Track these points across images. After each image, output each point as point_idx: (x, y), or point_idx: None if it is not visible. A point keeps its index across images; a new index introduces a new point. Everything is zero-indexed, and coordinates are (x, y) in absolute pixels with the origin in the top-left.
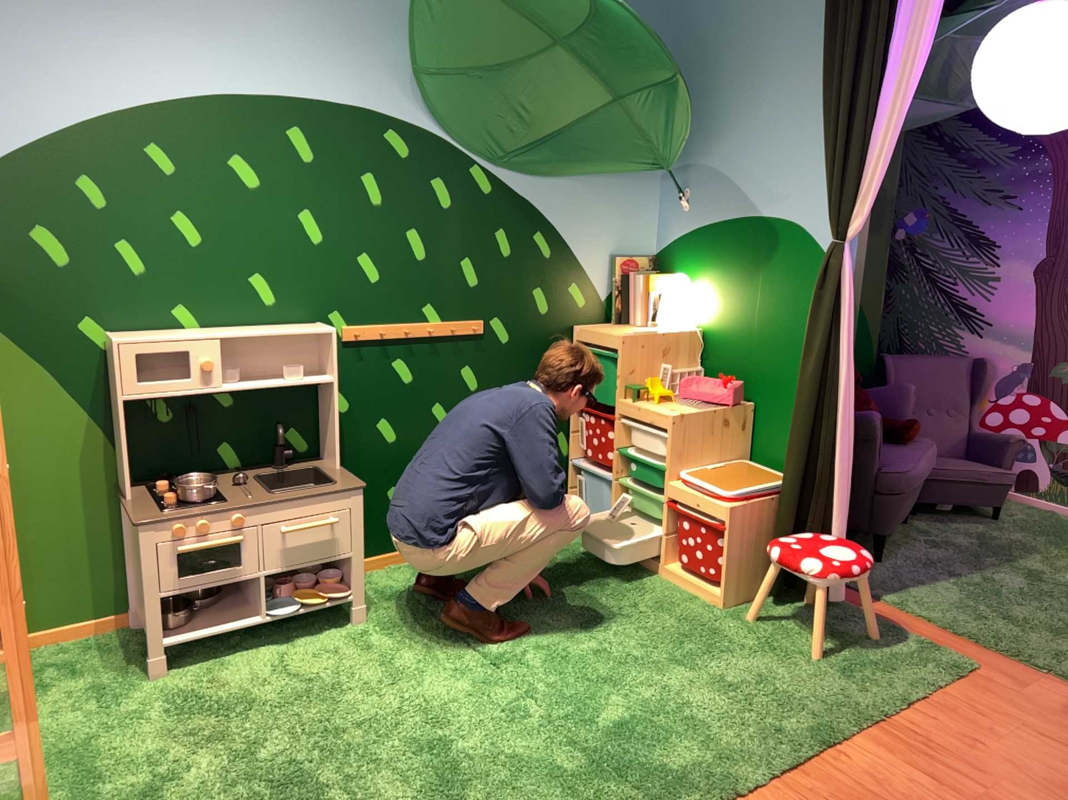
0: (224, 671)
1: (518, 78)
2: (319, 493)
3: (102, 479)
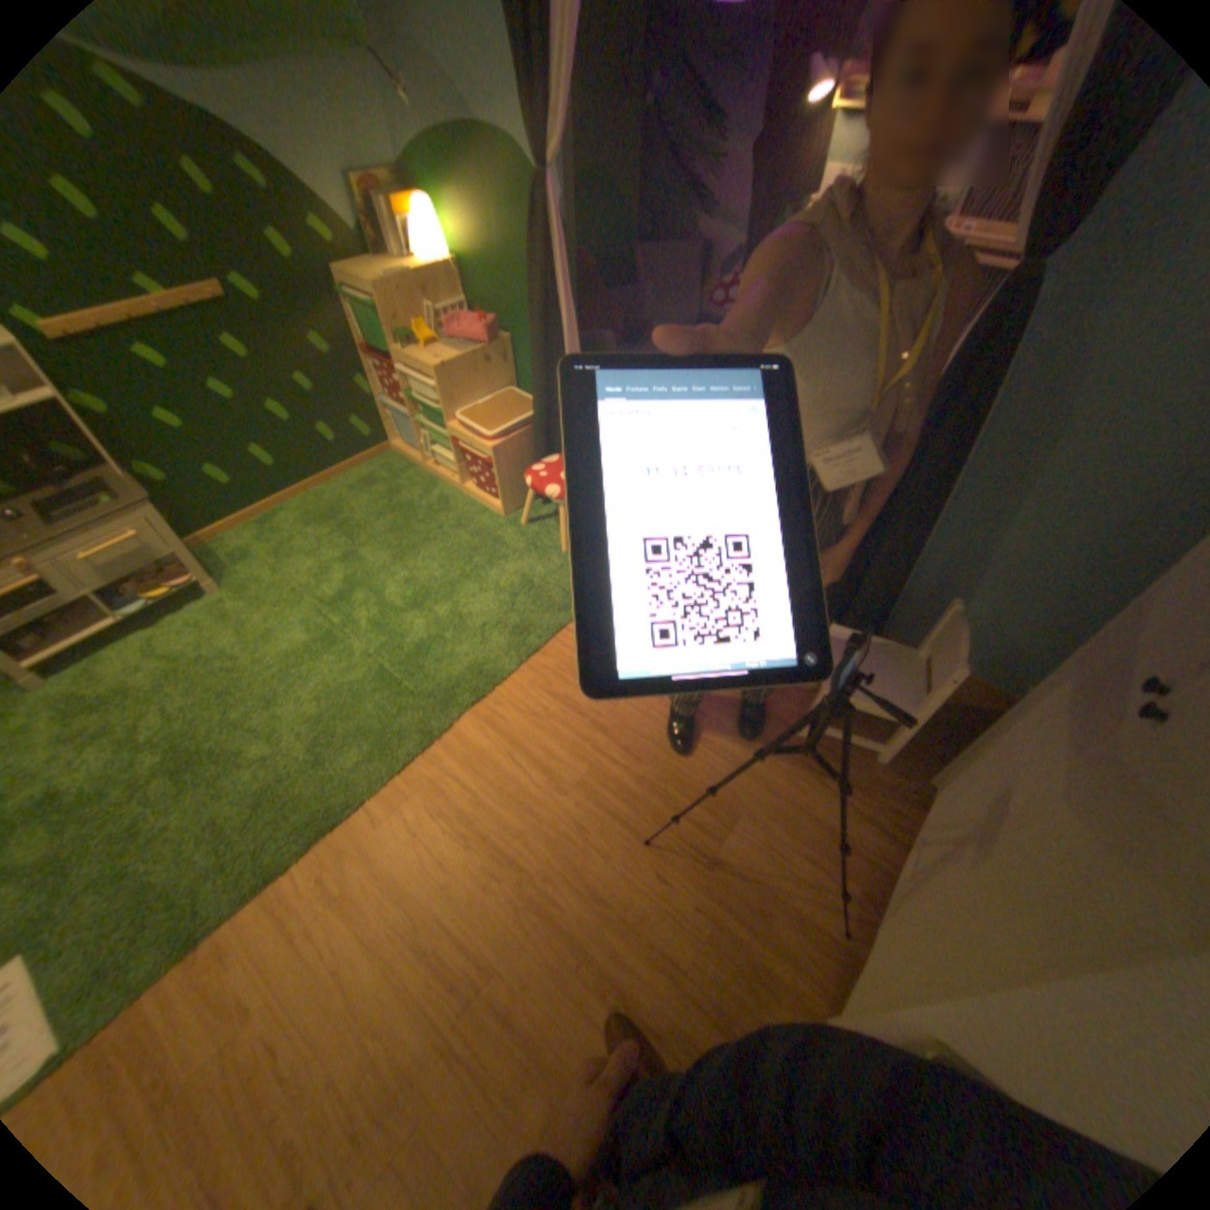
0: (97, 669)
1: None
2: (98, 518)
3: None
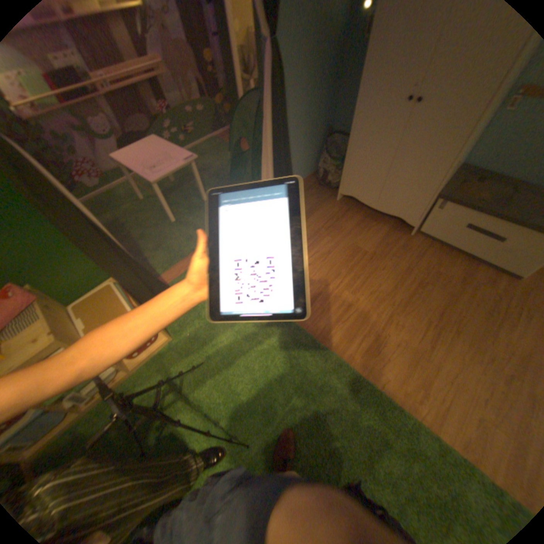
0: None
1: None
2: None
3: None
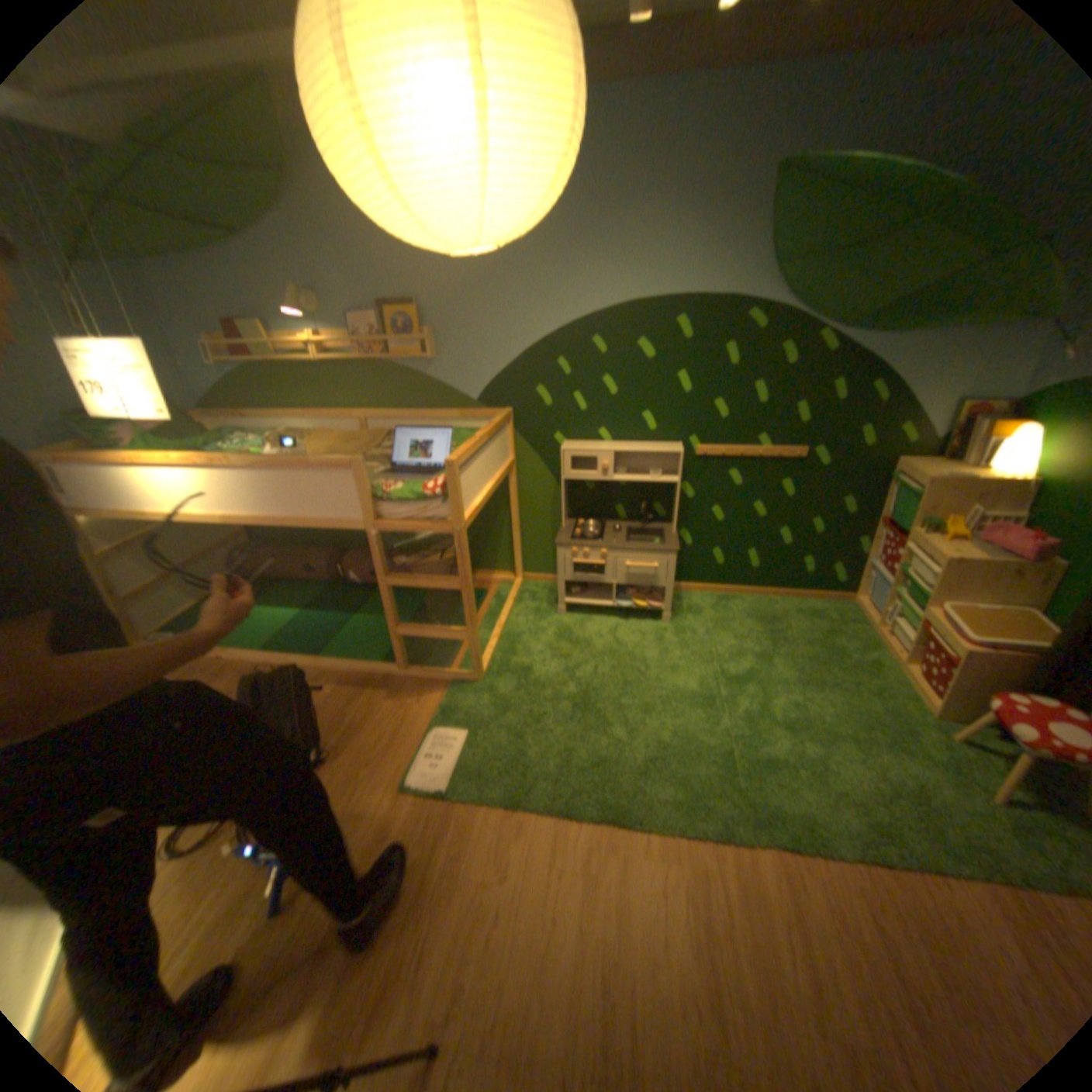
0: (587, 623)
1: (877, 251)
2: (648, 549)
3: (558, 513)
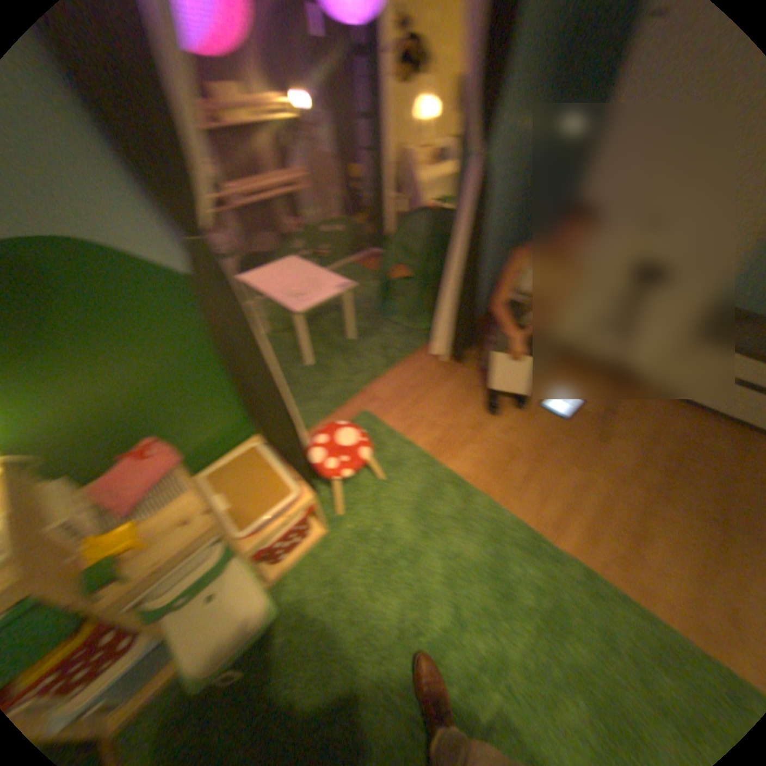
0: None
1: None
2: None
3: None
